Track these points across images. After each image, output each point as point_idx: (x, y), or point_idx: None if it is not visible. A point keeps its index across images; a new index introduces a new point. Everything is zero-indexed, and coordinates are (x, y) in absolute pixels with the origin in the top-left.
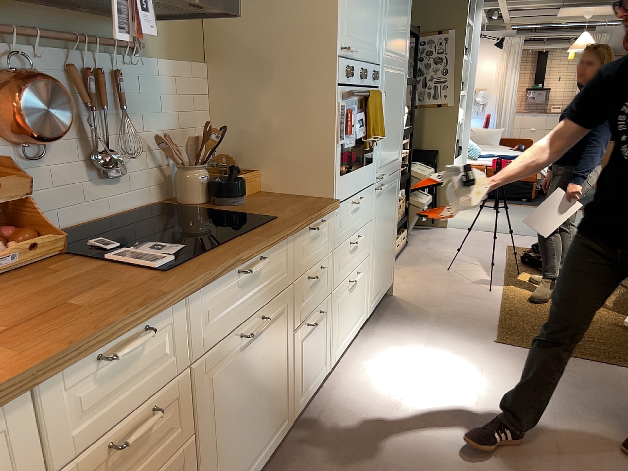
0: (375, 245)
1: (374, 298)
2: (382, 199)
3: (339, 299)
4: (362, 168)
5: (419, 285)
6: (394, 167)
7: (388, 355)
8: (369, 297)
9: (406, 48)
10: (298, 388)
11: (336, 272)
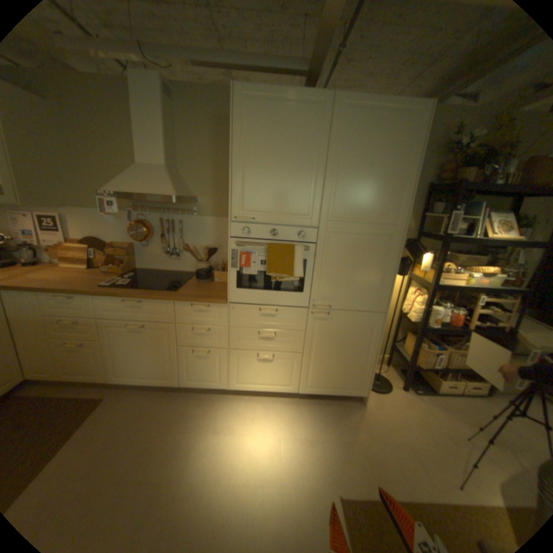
0: (312, 351)
1: (313, 387)
2: (328, 324)
3: (241, 357)
4: (277, 292)
5: (404, 421)
6: (364, 308)
7: (274, 420)
8: (300, 381)
9: (399, 213)
10: (184, 375)
11: (235, 341)
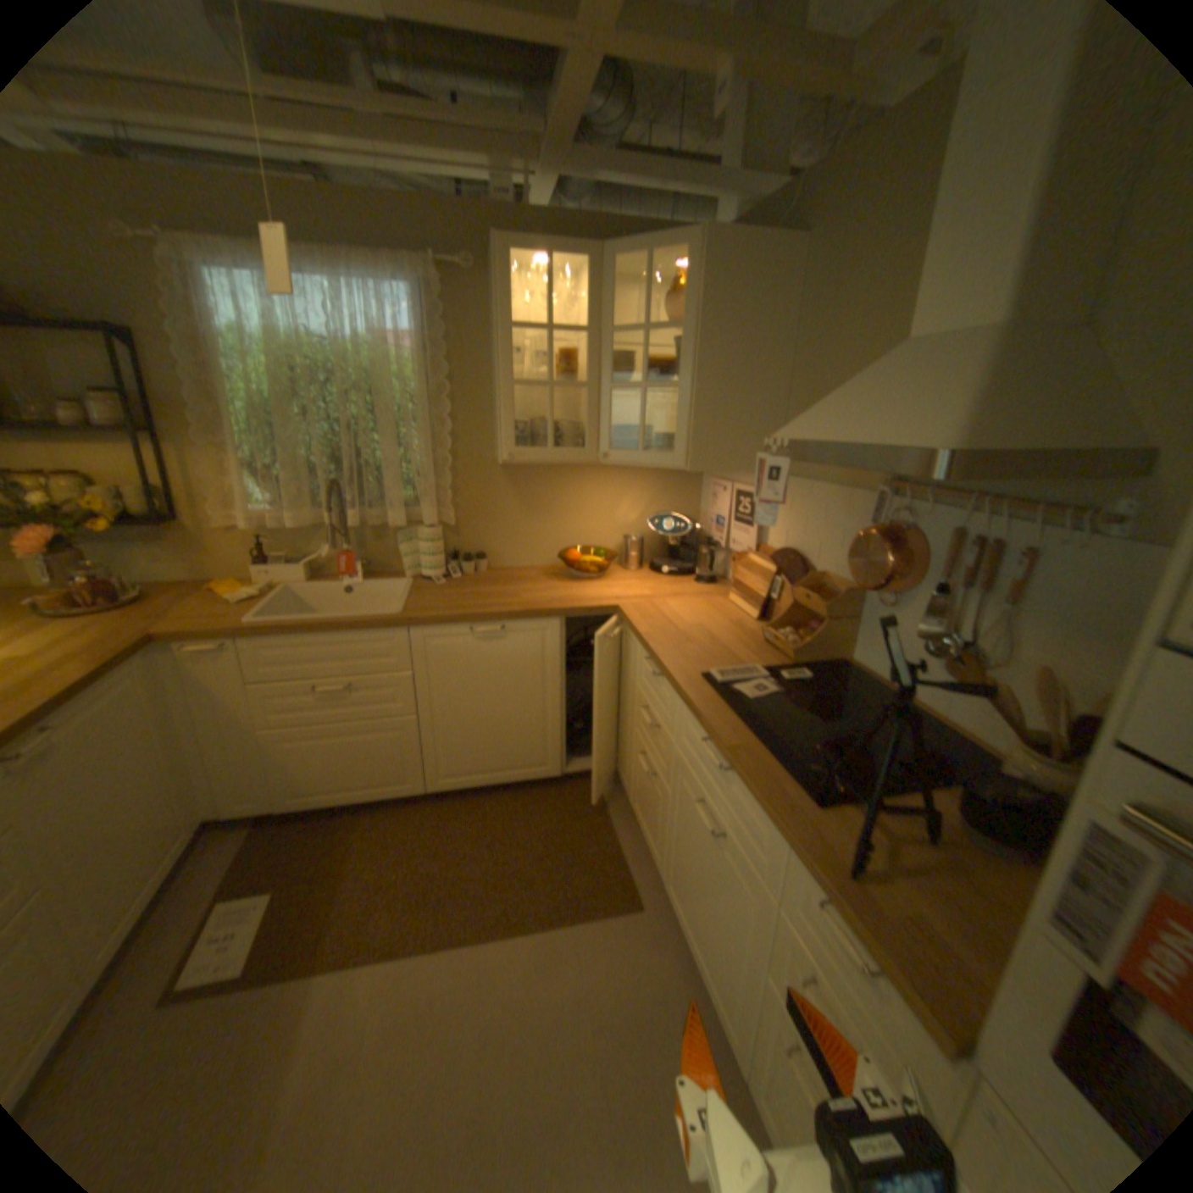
0: None
1: None
2: None
3: None
4: None
5: None
6: None
7: None
8: None
9: None
10: (763, 1077)
11: None
